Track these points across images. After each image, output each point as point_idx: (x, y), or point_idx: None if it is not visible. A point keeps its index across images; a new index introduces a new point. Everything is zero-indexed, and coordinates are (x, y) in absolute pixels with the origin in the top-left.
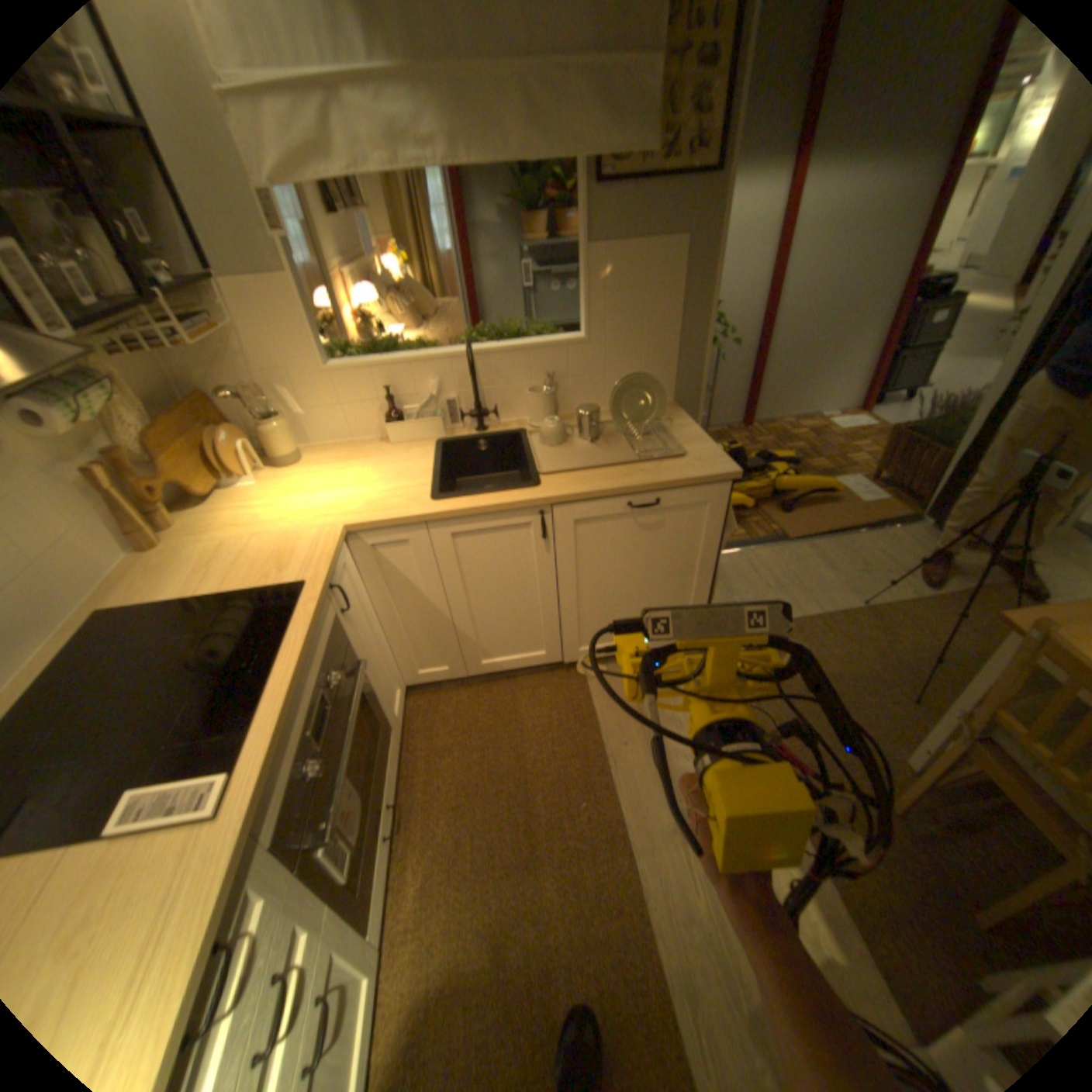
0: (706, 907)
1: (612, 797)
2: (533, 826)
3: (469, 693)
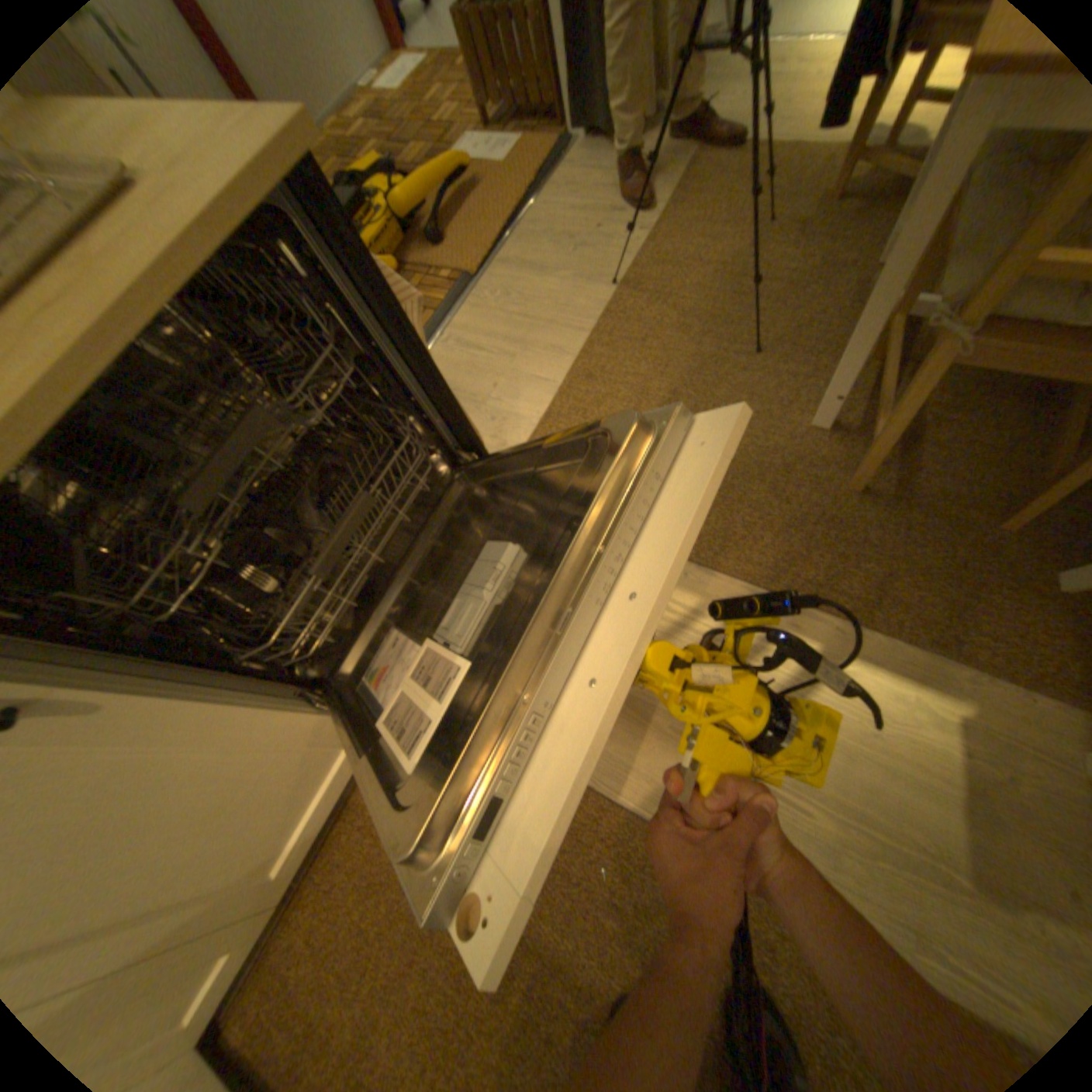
0: (828, 820)
1: (619, 818)
2: (578, 985)
3: (309, 905)
